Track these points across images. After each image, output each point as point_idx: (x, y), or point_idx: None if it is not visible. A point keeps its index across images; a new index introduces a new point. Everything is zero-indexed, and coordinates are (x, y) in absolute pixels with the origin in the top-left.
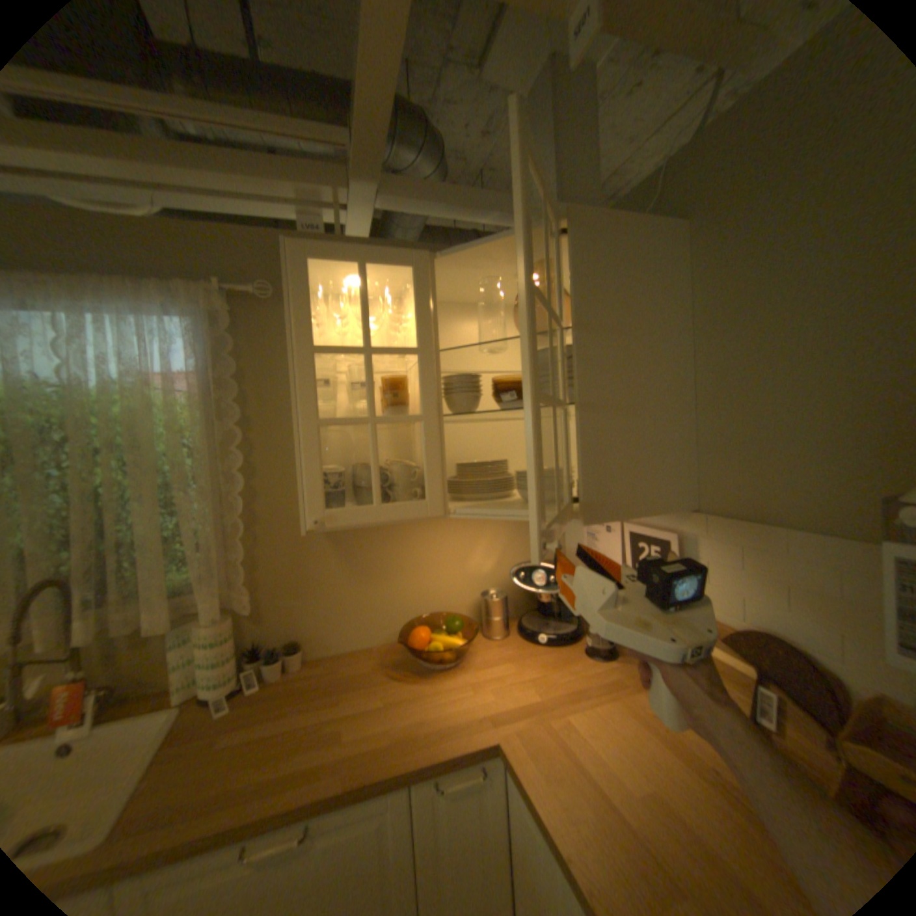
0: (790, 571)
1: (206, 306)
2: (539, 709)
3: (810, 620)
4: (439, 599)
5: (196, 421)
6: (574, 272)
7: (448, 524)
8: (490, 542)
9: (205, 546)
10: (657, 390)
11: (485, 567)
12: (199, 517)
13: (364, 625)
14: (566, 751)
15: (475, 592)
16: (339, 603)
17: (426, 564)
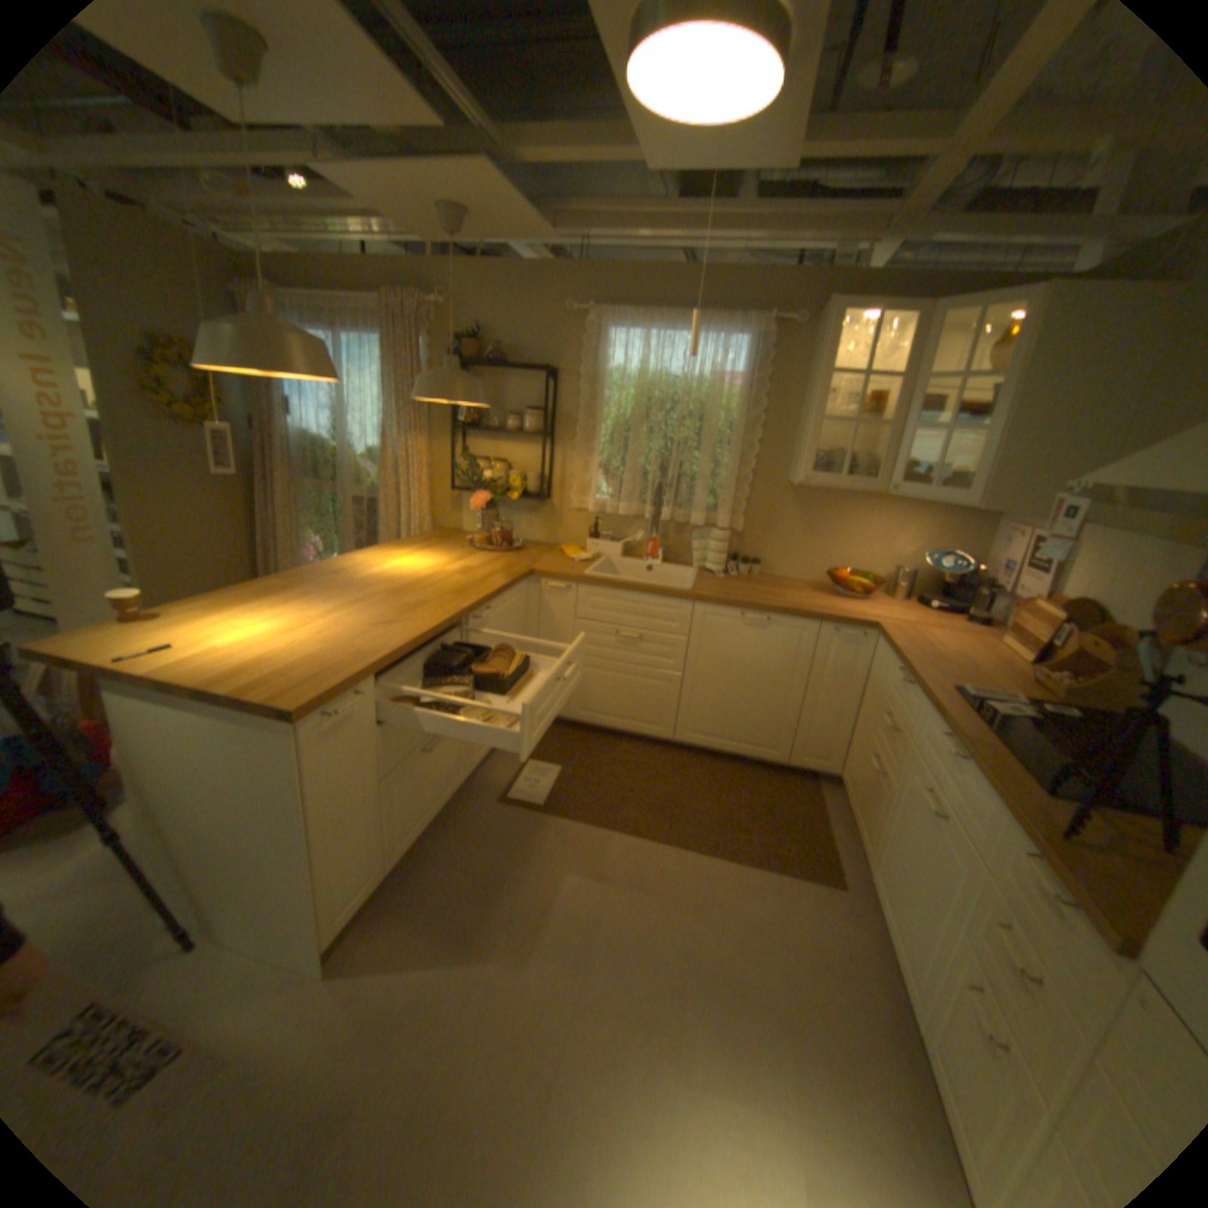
0: (1121, 561)
1: (763, 331)
2: (911, 623)
3: (1117, 591)
4: (859, 563)
5: (740, 408)
6: (1037, 334)
7: (885, 511)
8: (916, 533)
9: (727, 485)
10: (1084, 426)
11: (905, 551)
12: (729, 467)
13: (801, 564)
14: (918, 634)
15: (891, 567)
16: (789, 545)
17: (857, 536)
